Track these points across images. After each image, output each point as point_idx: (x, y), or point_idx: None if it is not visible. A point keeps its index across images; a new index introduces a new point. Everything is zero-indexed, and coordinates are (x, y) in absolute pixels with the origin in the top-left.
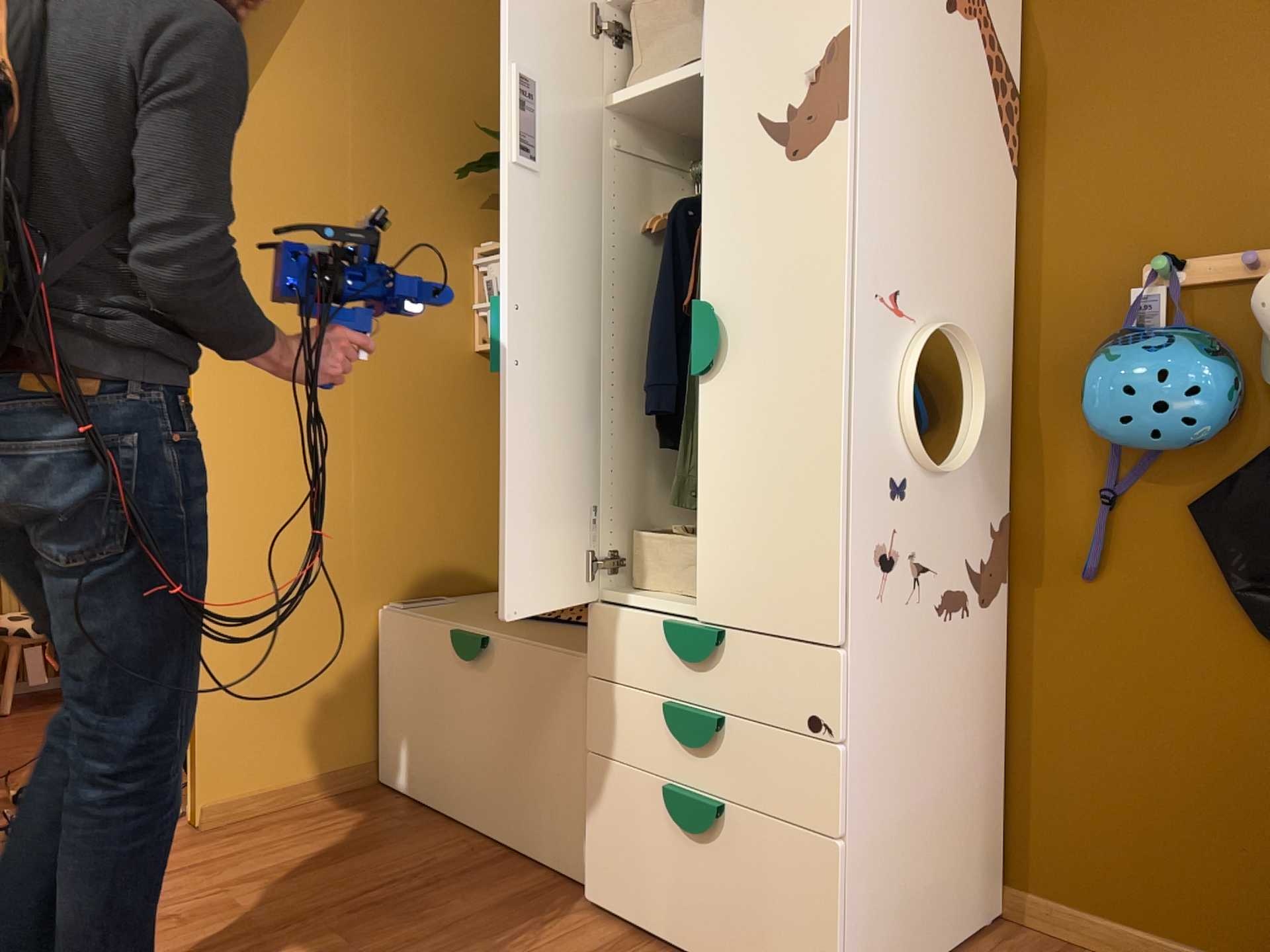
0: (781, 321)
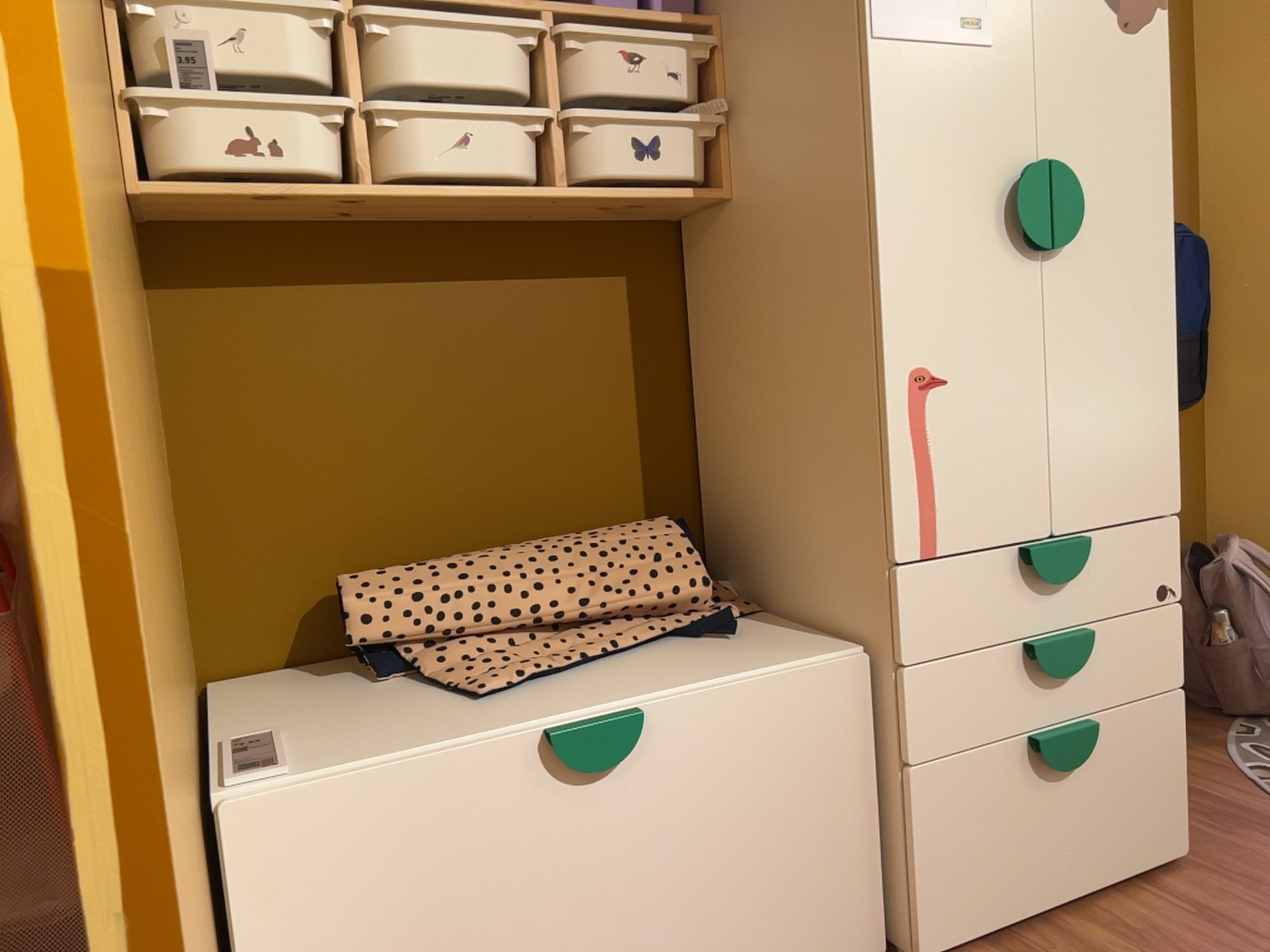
0: (1121, 198)
